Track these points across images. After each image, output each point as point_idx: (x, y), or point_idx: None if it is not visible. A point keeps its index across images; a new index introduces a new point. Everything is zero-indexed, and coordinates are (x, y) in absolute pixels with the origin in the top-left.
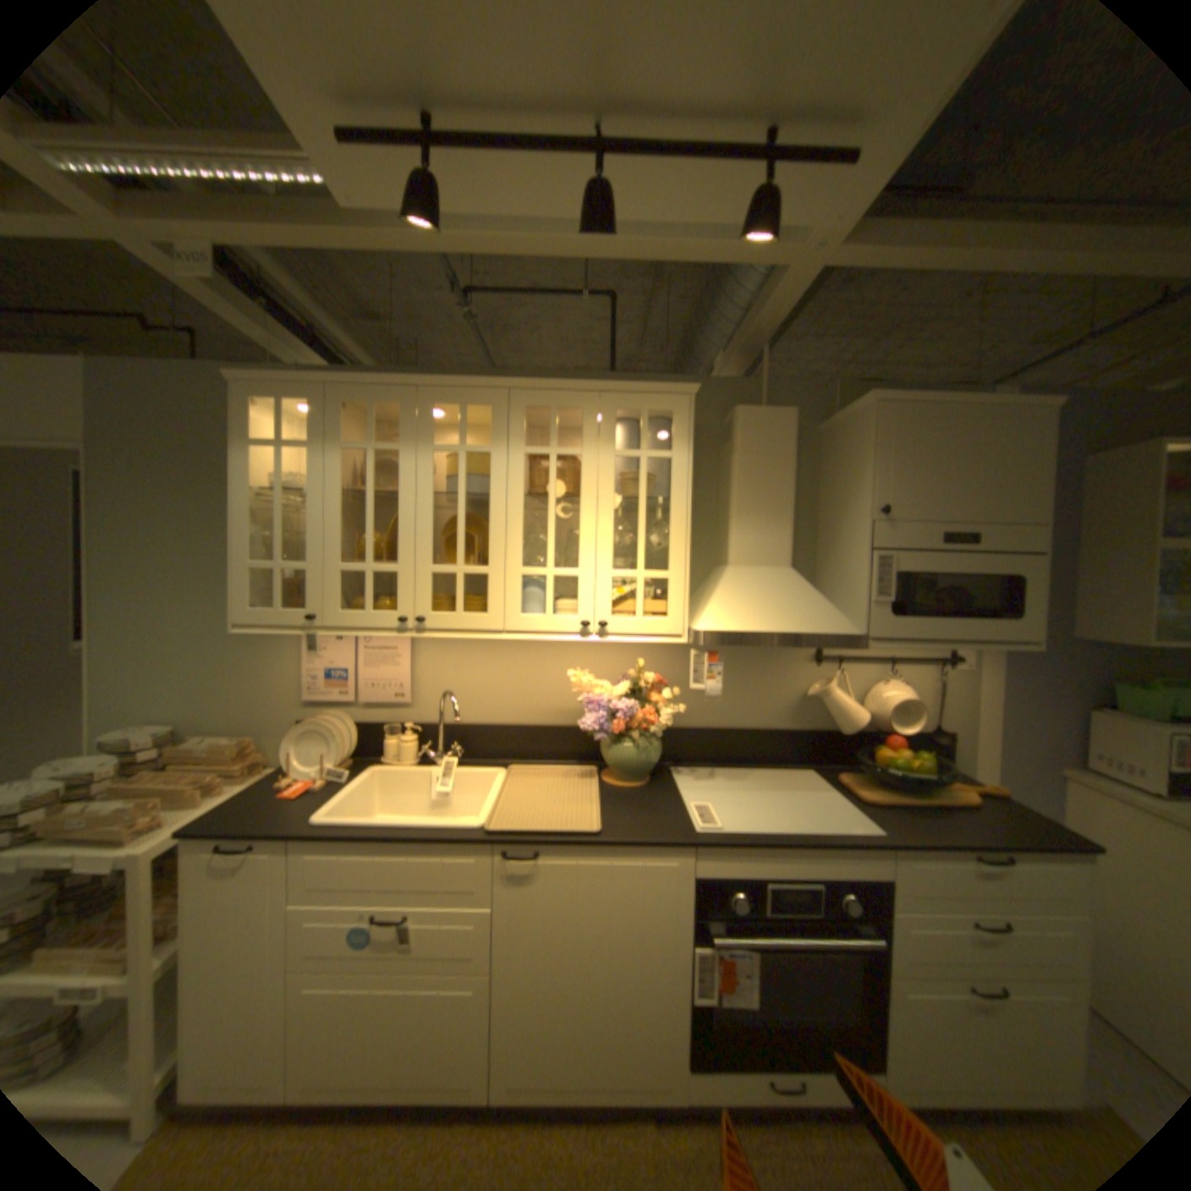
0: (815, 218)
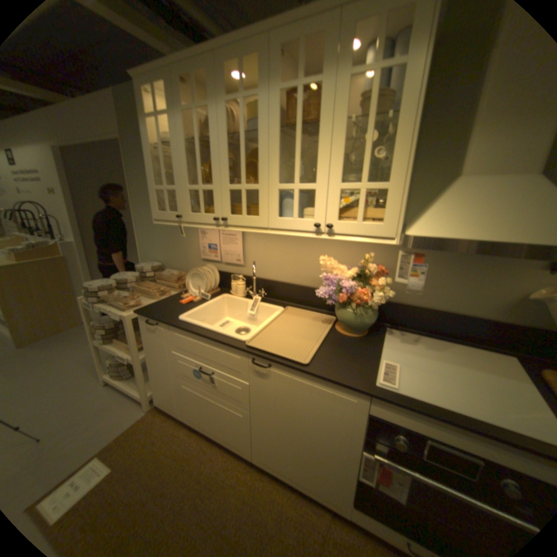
0: None
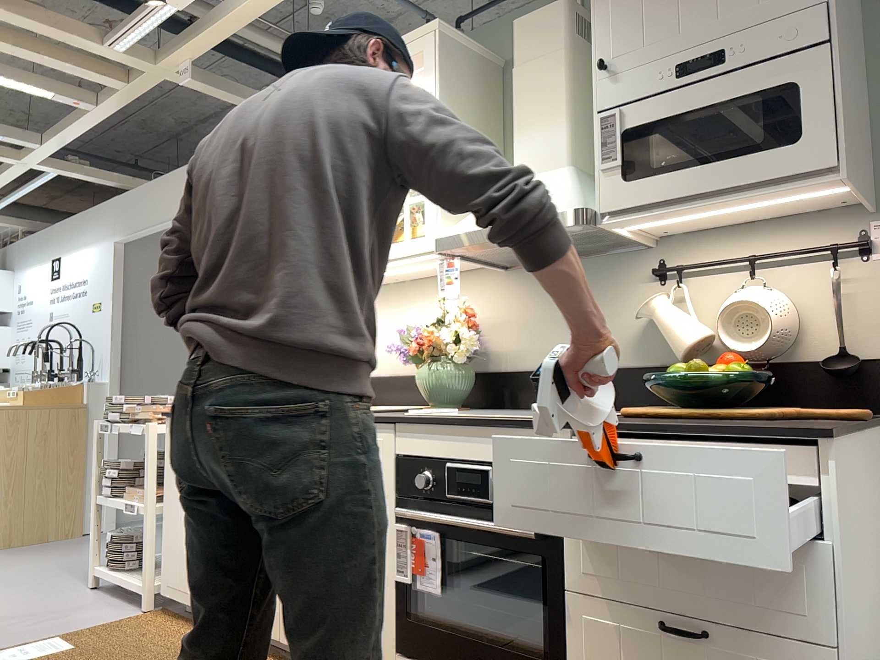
0: None
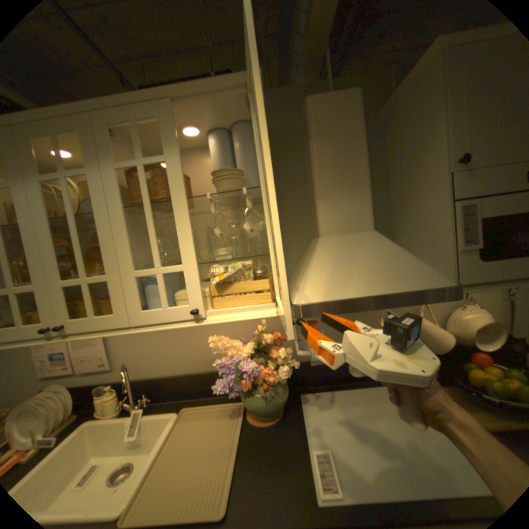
0: None
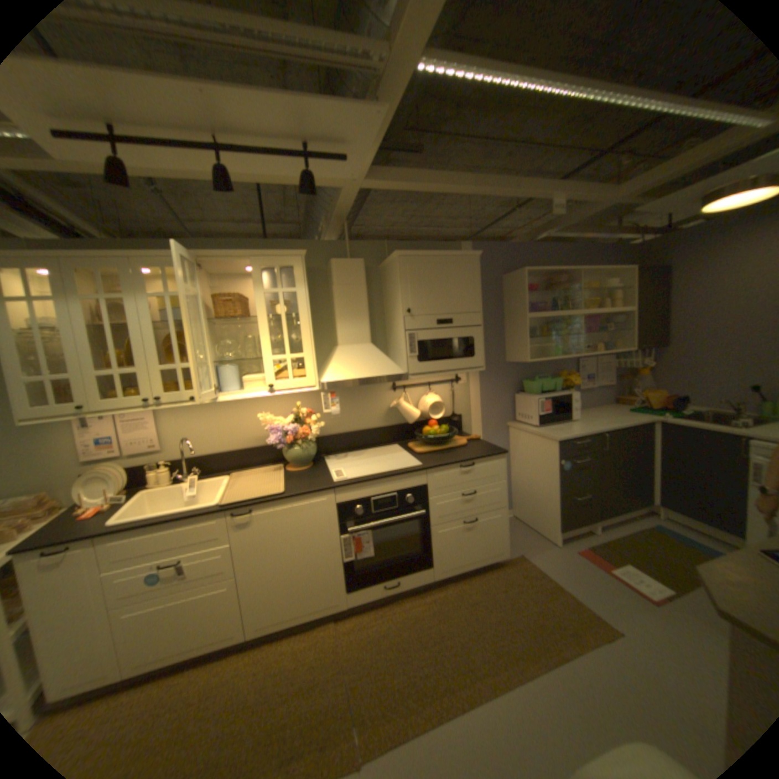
0: (349, 168)
